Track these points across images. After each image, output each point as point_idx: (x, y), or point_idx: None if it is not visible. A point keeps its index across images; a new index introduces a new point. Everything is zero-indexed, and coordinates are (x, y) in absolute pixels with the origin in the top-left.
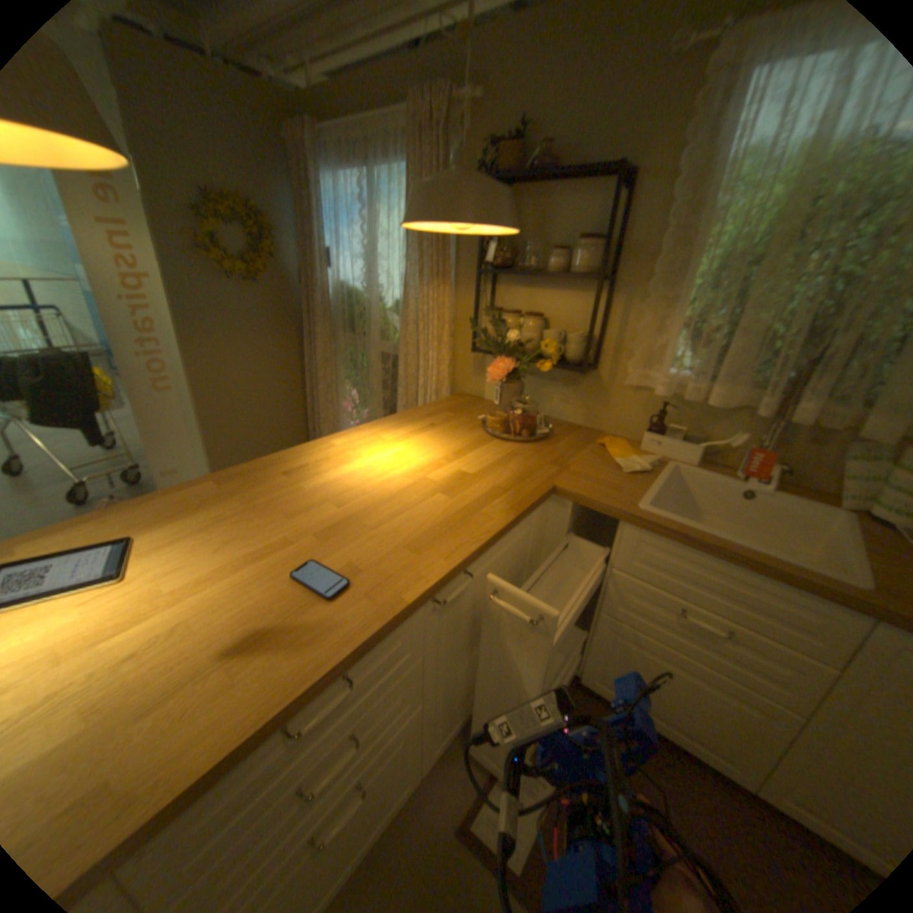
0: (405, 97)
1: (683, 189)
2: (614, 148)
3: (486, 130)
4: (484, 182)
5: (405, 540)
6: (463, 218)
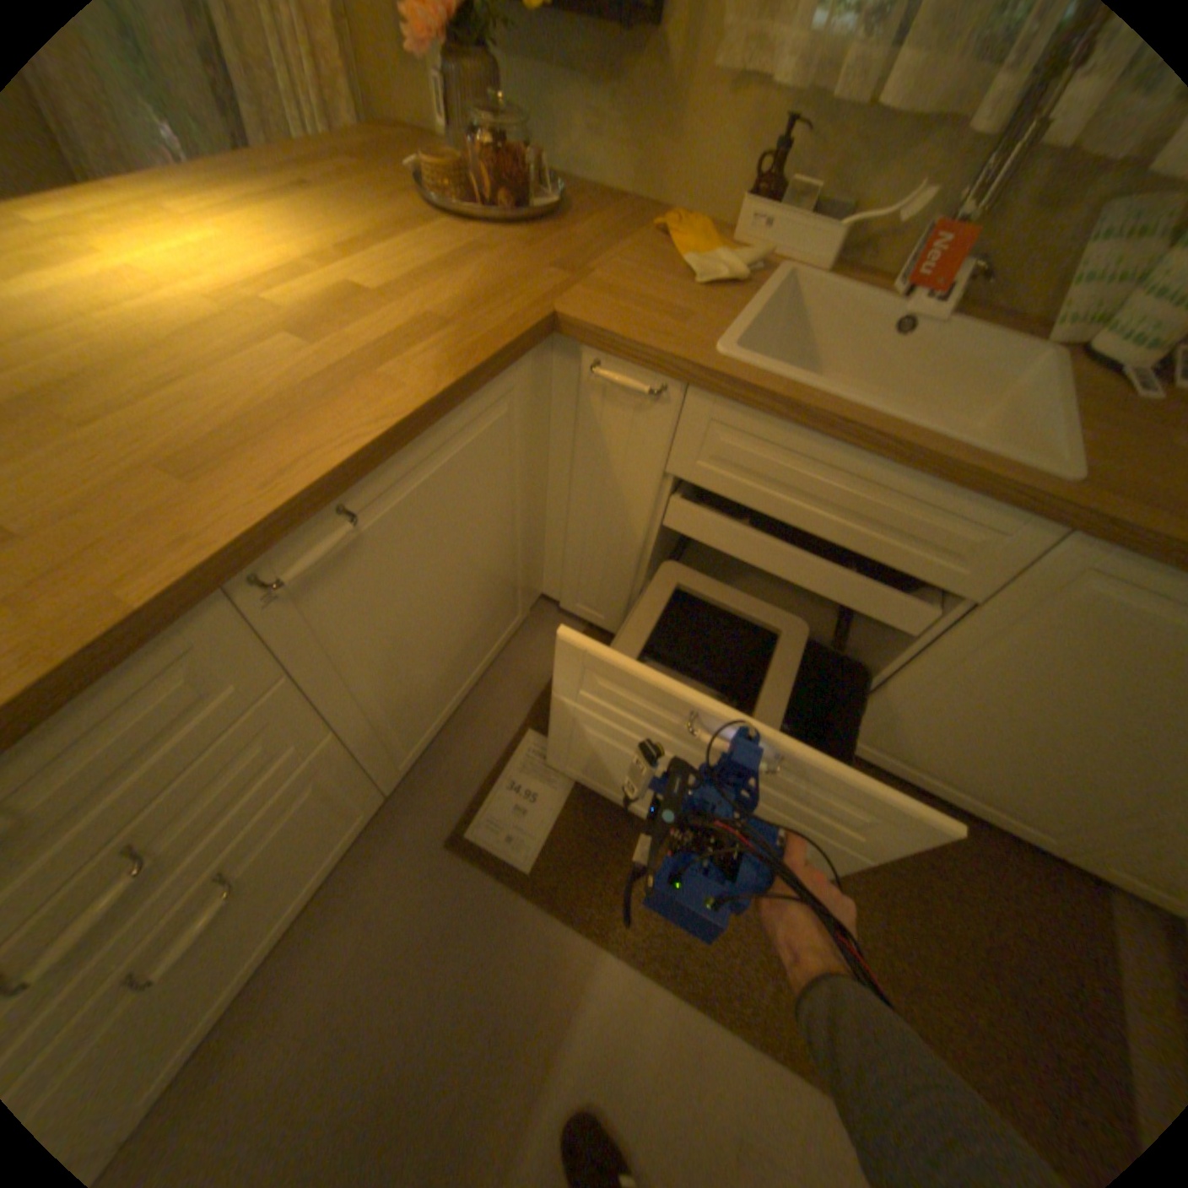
0: None
1: None
2: None
3: None
4: None
5: (161, 449)
6: None
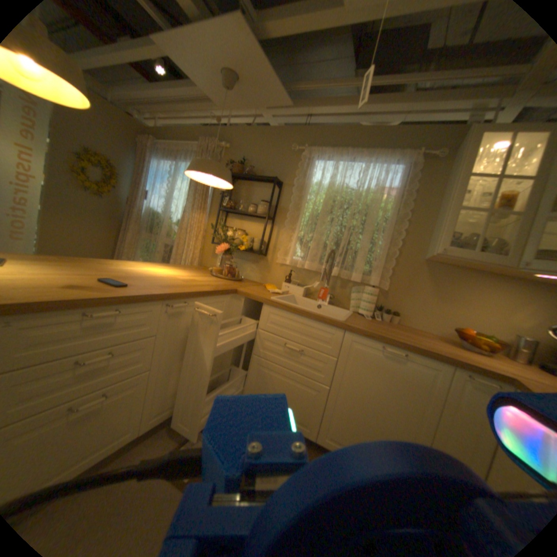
0: (198, 141)
1: (296, 192)
2: (275, 175)
3: (229, 159)
4: (219, 165)
5: (158, 285)
6: (209, 174)
